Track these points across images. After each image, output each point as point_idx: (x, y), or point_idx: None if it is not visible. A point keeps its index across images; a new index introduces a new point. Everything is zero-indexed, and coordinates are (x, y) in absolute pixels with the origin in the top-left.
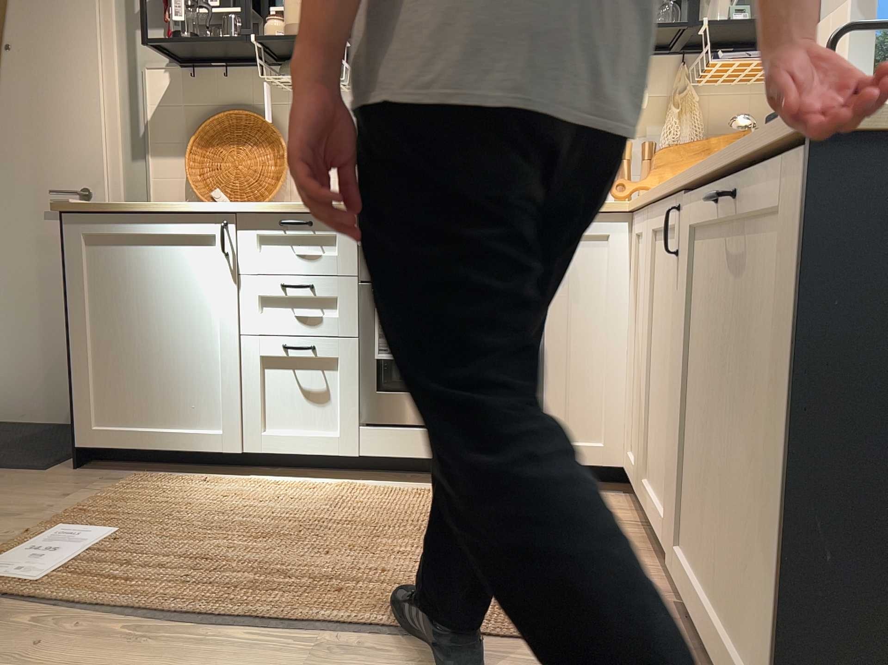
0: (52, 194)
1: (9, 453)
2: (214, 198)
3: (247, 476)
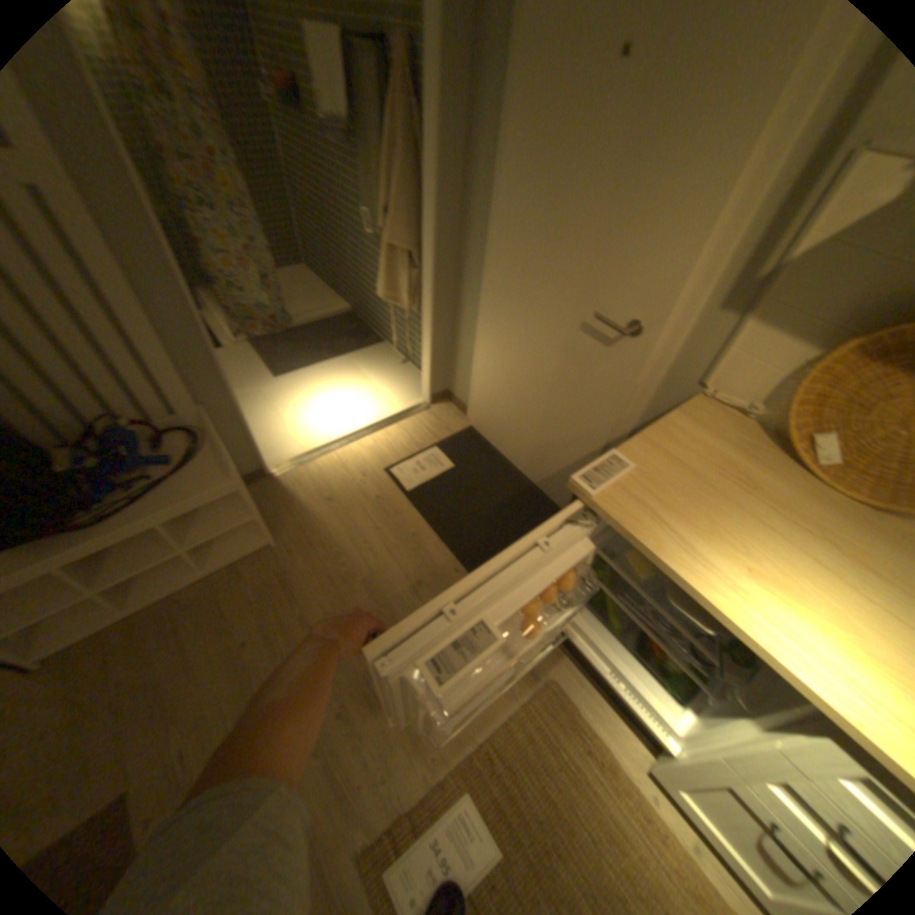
0: (600, 319)
1: (486, 538)
2: (822, 441)
3: (646, 766)
